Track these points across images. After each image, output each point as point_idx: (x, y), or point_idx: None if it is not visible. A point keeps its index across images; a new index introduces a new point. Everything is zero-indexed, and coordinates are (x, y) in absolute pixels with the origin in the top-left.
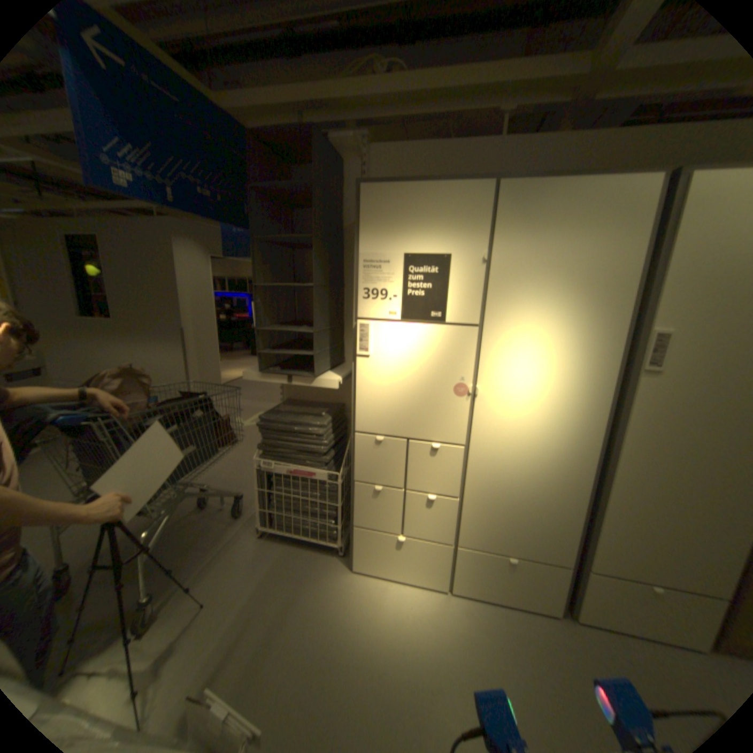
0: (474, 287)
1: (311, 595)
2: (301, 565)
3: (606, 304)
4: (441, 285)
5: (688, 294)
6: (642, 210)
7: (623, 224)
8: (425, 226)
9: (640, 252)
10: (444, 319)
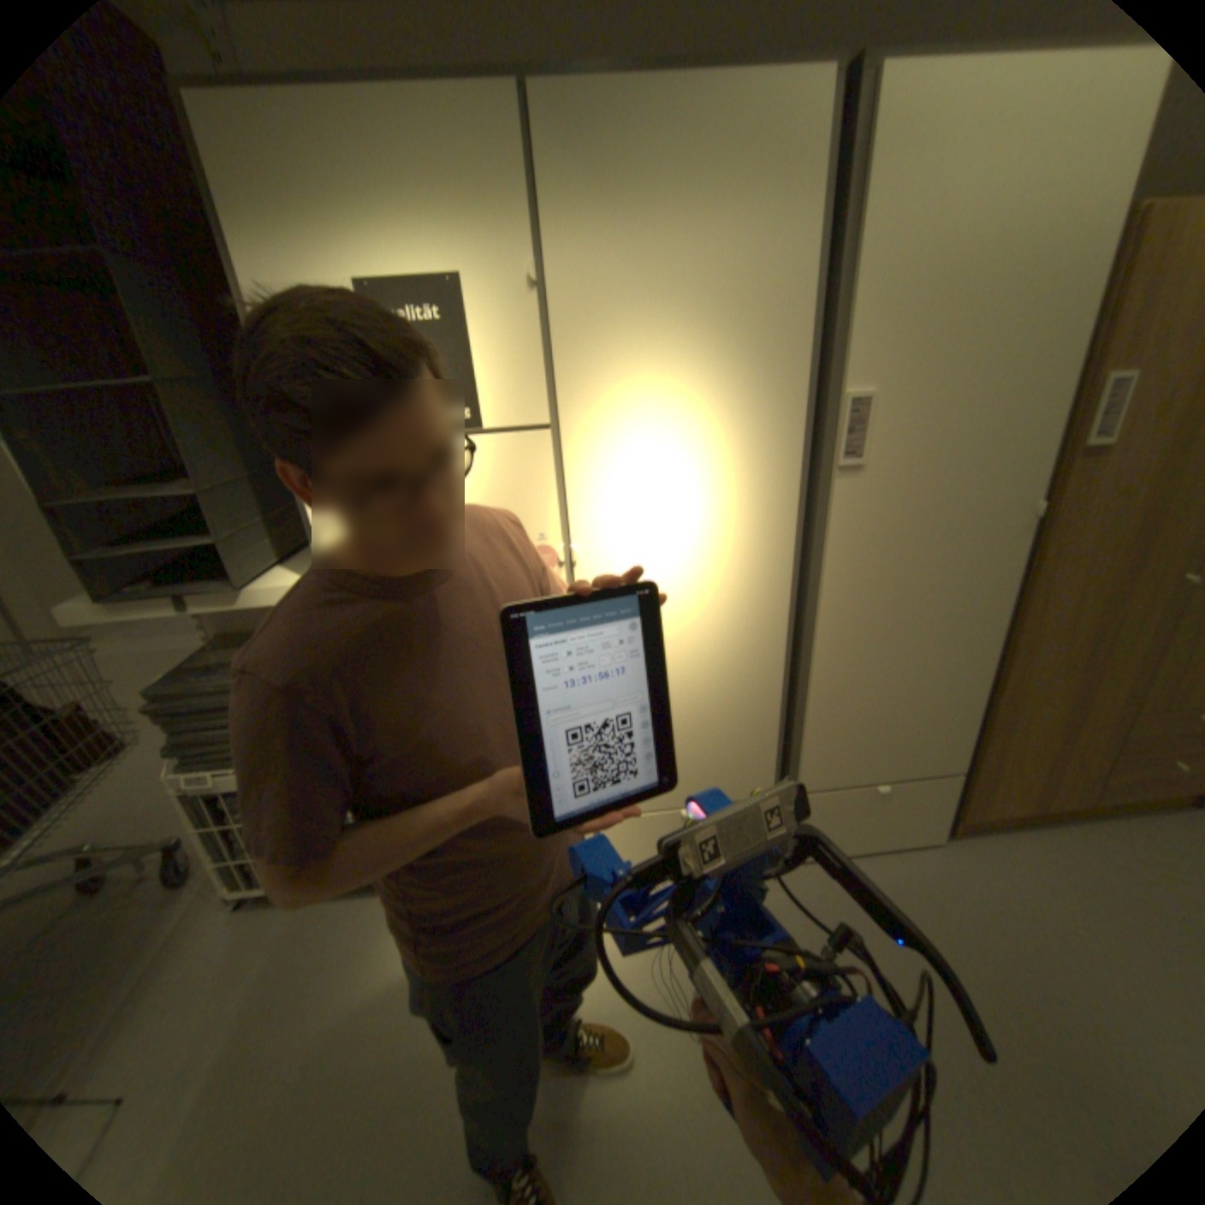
0: (523, 345)
1: (356, 985)
2: (330, 934)
3: (766, 353)
4: (454, 349)
5: (889, 319)
6: (806, 151)
7: (776, 185)
8: (382, 206)
9: (811, 243)
10: (479, 423)
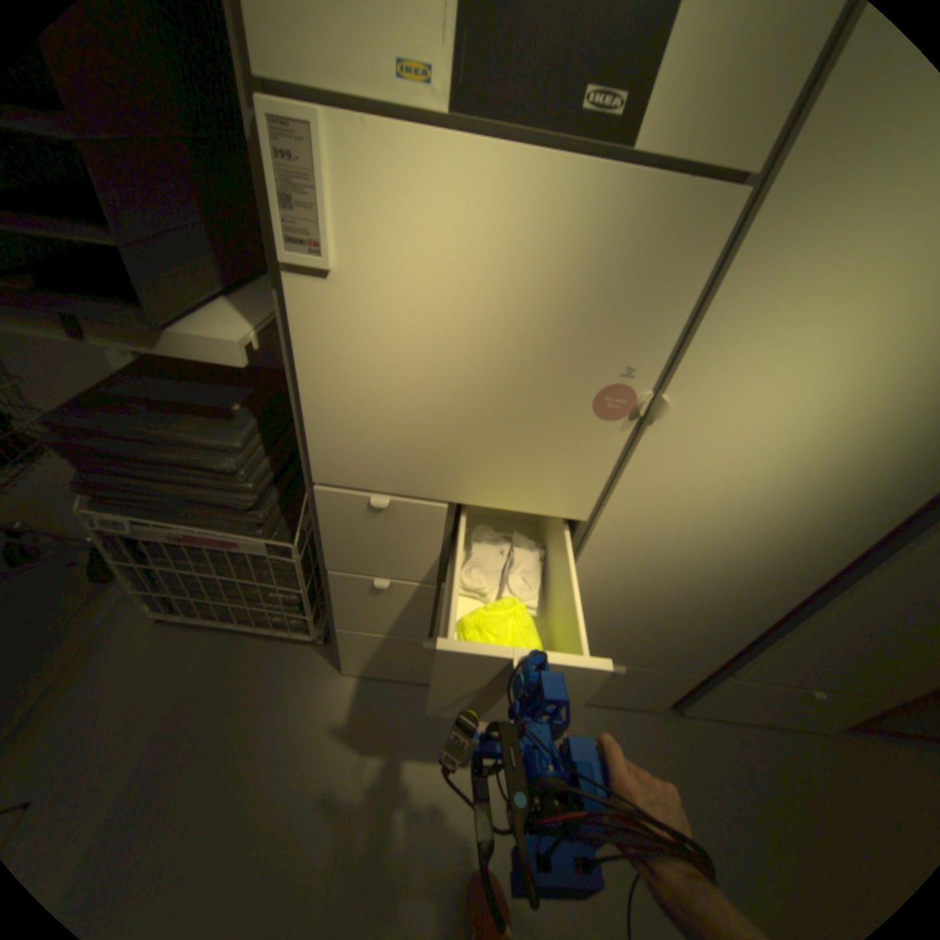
0: None
1: (265, 735)
2: (245, 672)
3: None
4: None
5: None
6: None
7: None
8: None
9: None
10: (630, 129)
